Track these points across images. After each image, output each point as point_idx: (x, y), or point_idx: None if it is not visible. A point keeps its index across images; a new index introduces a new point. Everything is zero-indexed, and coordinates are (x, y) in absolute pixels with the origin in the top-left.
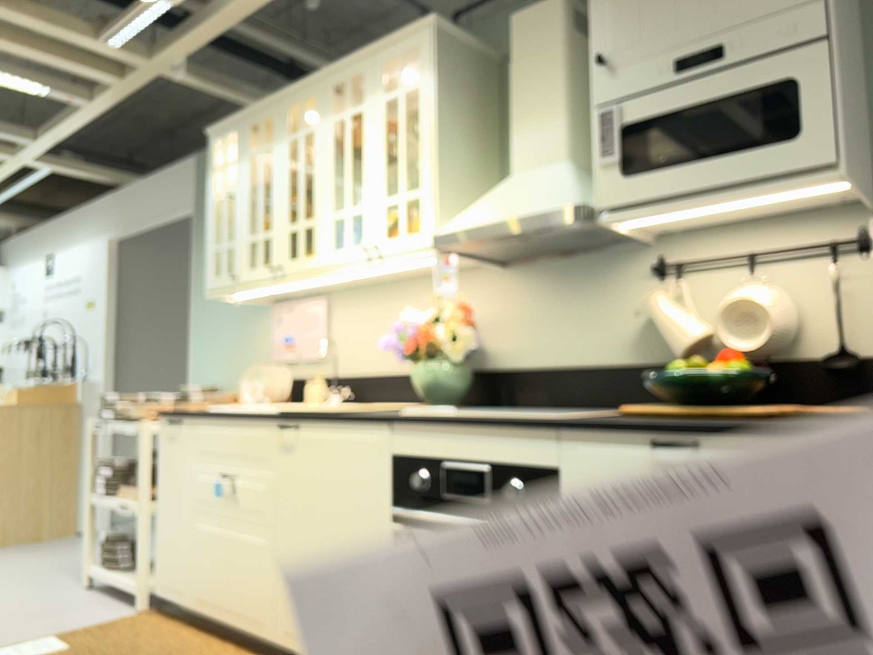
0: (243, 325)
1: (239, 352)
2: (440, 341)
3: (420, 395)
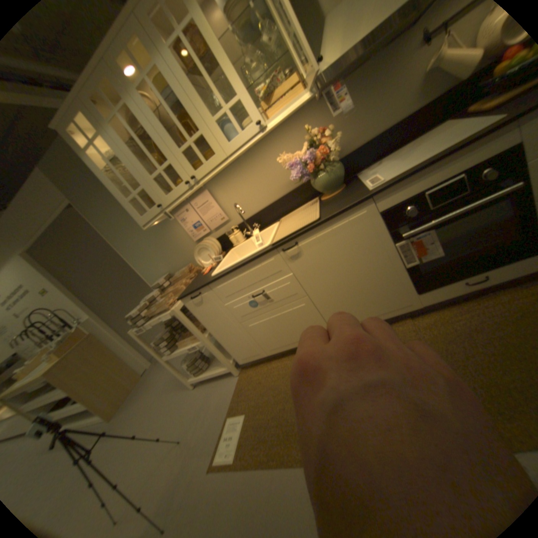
0: (160, 238)
1: (168, 251)
2: (329, 153)
3: (321, 192)
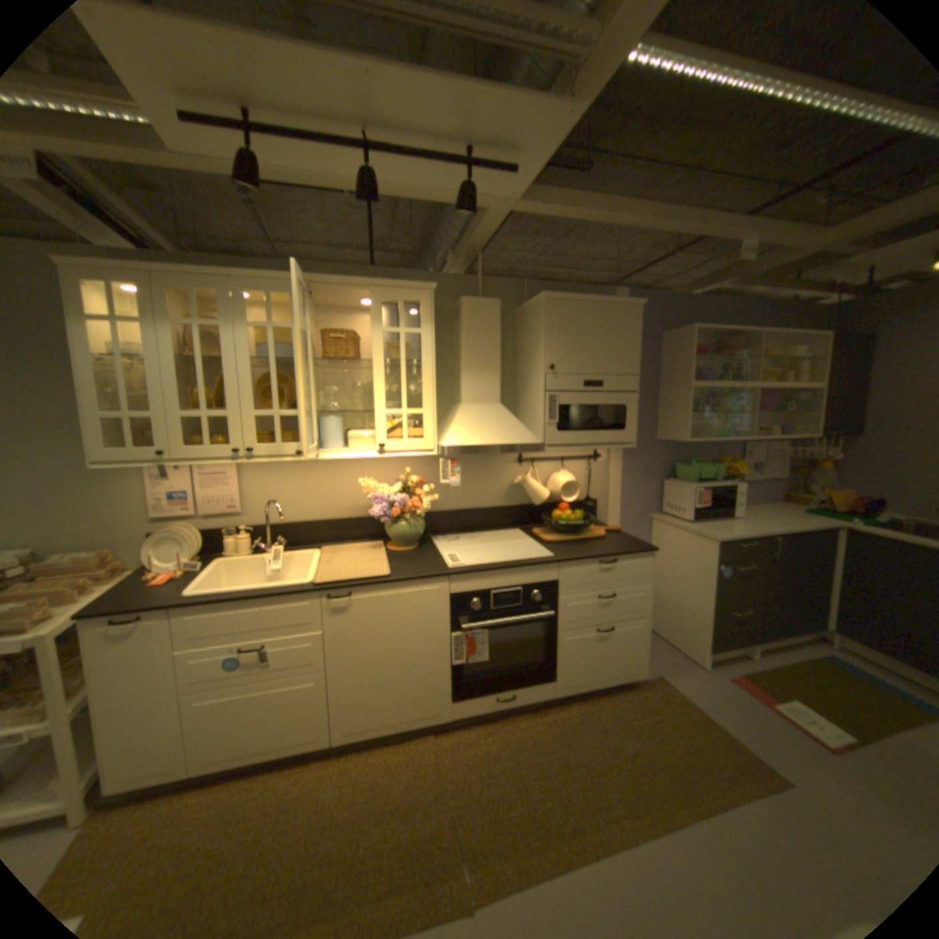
0: (75, 480)
1: (71, 509)
2: (419, 507)
3: (391, 540)
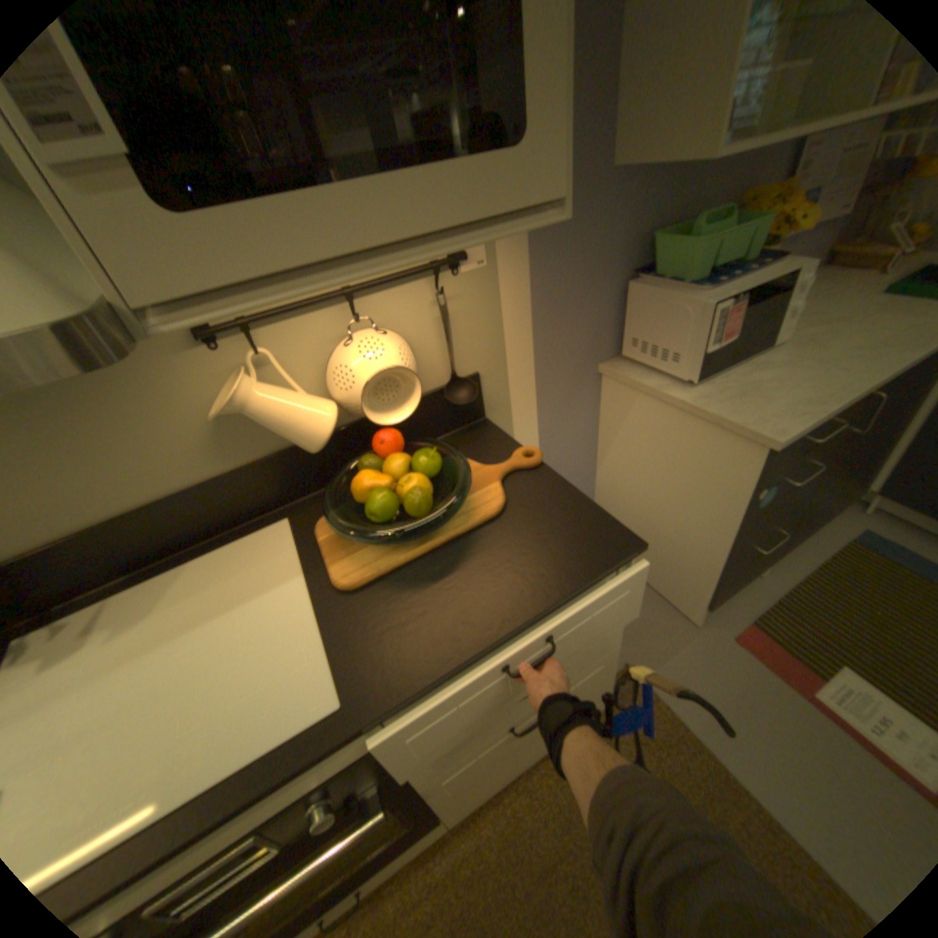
0: None
1: None
2: None
3: None
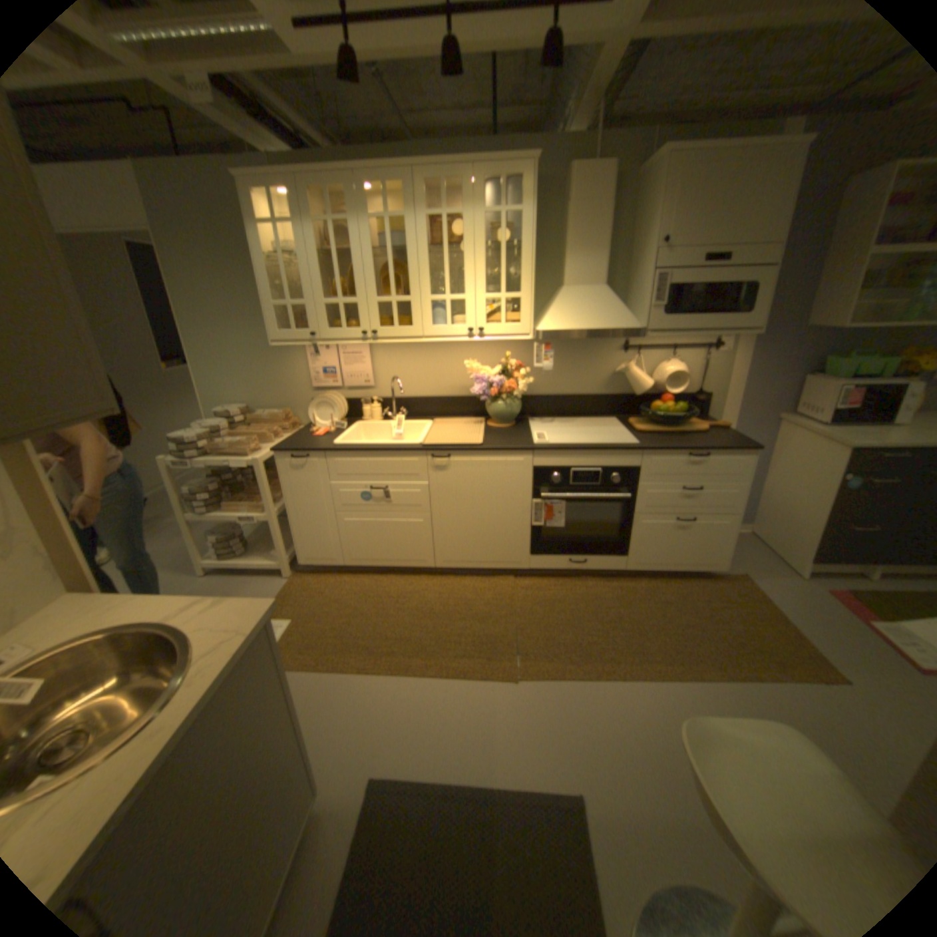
0: (265, 356)
1: (265, 378)
2: (515, 389)
3: (490, 418)
